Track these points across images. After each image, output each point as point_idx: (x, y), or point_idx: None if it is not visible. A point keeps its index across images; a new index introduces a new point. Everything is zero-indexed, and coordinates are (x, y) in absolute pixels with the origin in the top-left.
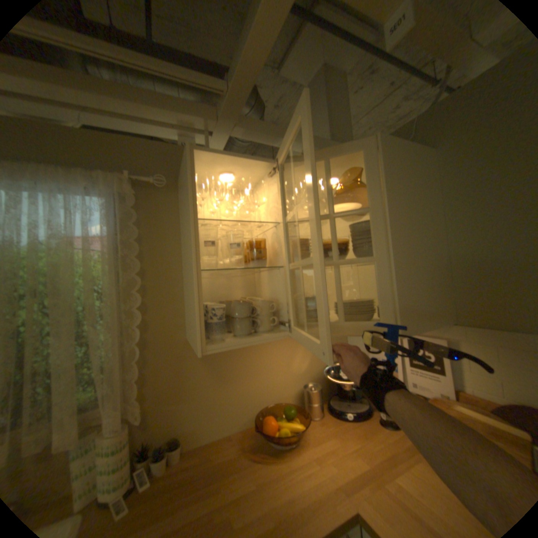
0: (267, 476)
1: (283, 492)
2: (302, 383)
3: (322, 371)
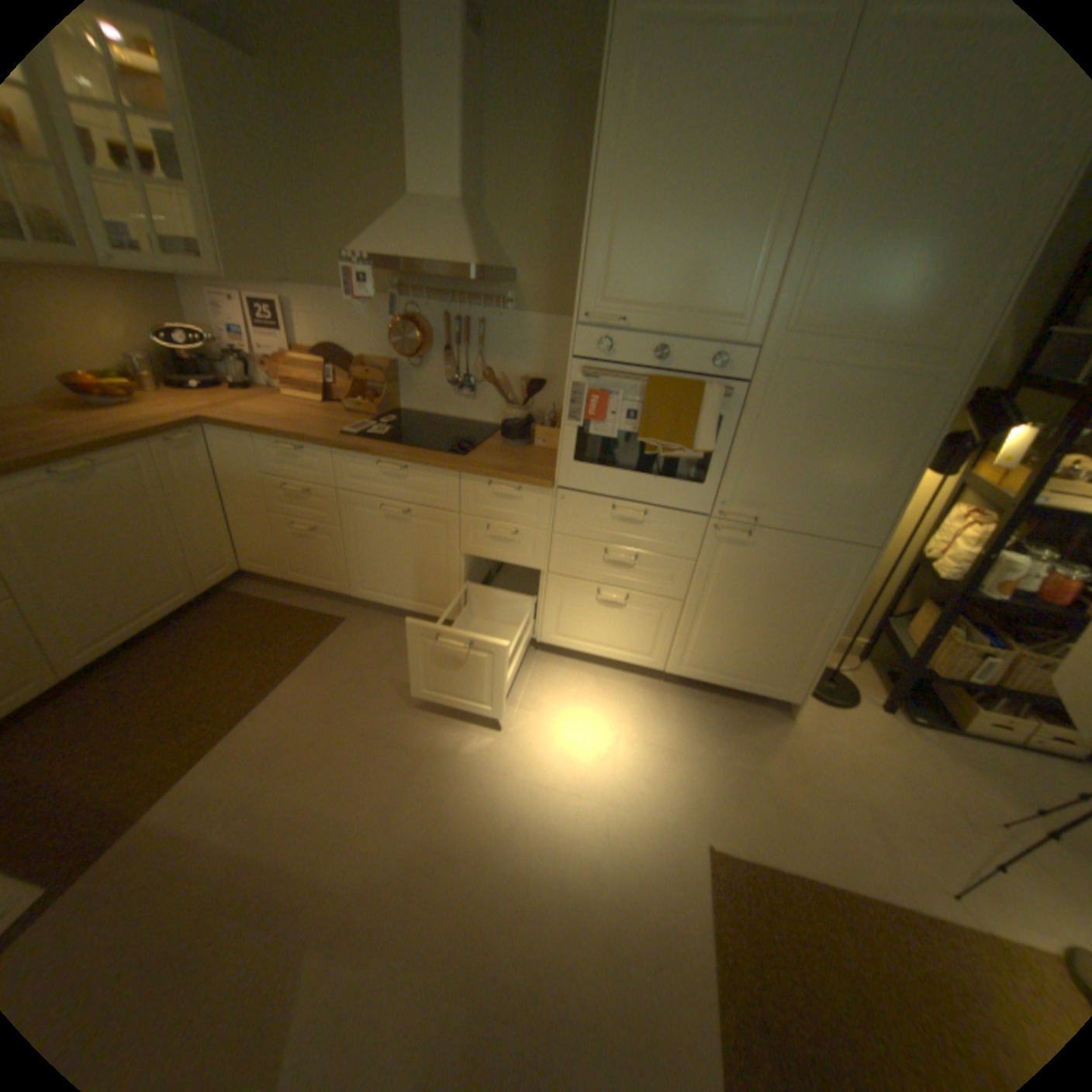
0: (96, 417)
1: (120, 419)
2: (119, 357)
3: (148, 346)
